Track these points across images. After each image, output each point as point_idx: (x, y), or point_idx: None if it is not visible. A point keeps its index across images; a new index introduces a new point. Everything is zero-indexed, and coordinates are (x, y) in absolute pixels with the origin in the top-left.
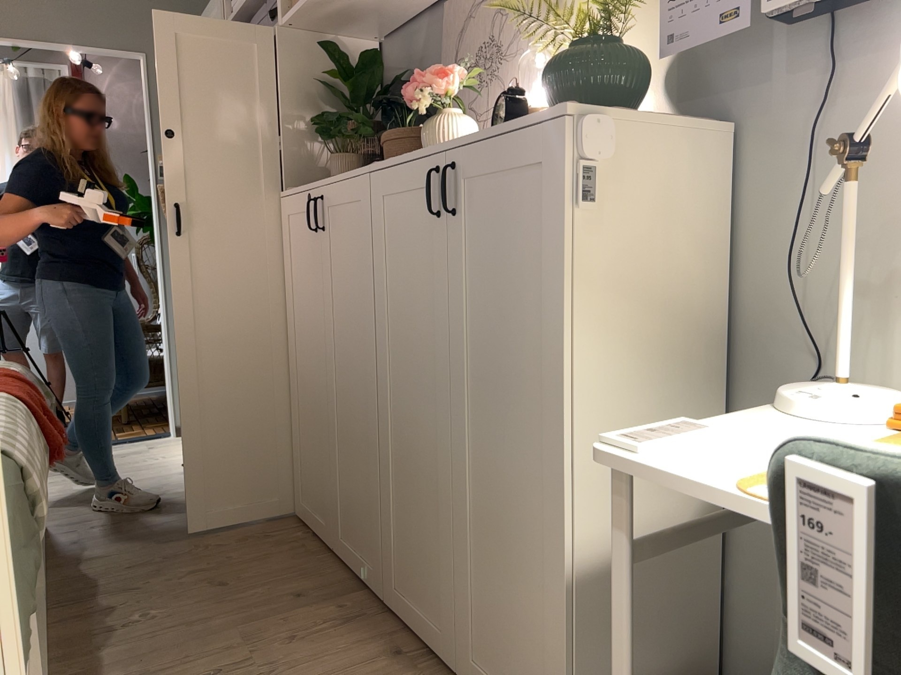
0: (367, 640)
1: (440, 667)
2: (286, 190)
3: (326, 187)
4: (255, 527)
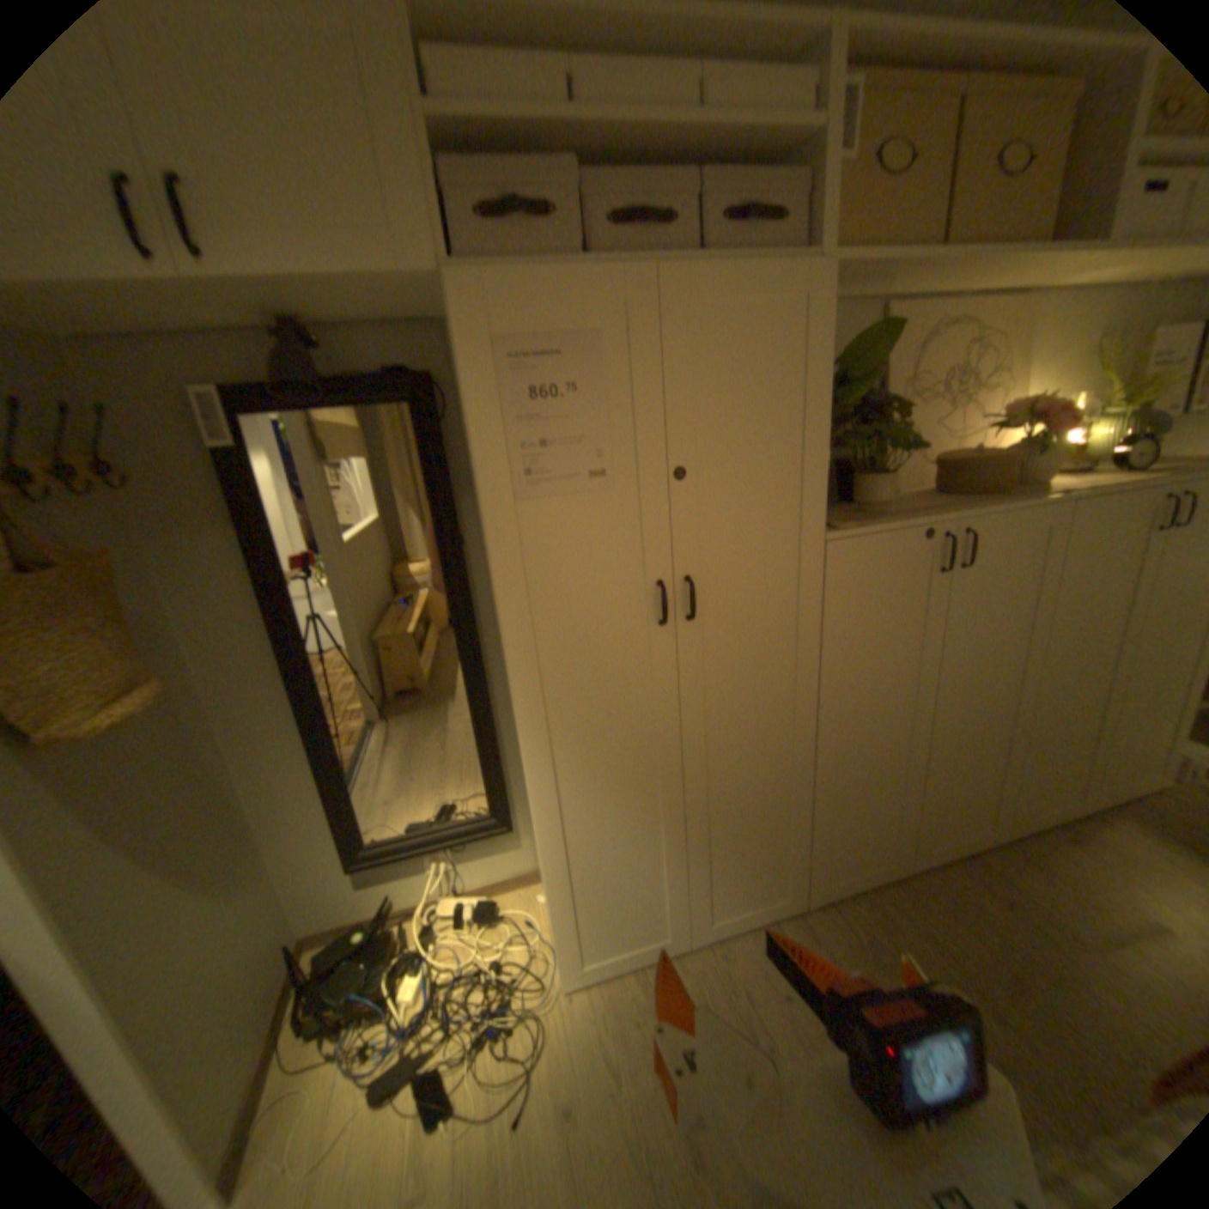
0: (1059, 860)
1: (1072, 823)
2: (845, 529)
3: (985, 519)
4: (836, 959)
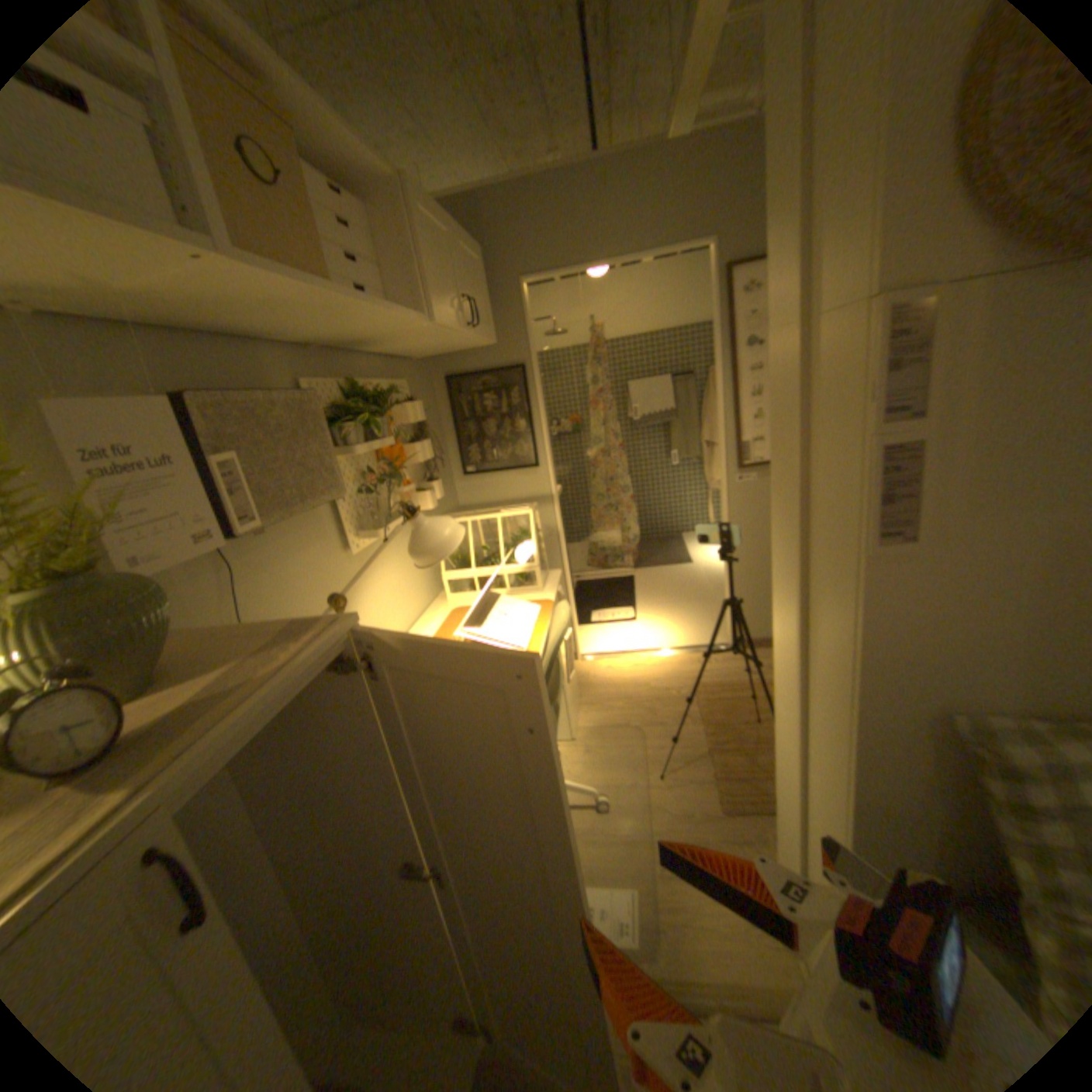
0: None
1: None
2: None
3: None
4: None
